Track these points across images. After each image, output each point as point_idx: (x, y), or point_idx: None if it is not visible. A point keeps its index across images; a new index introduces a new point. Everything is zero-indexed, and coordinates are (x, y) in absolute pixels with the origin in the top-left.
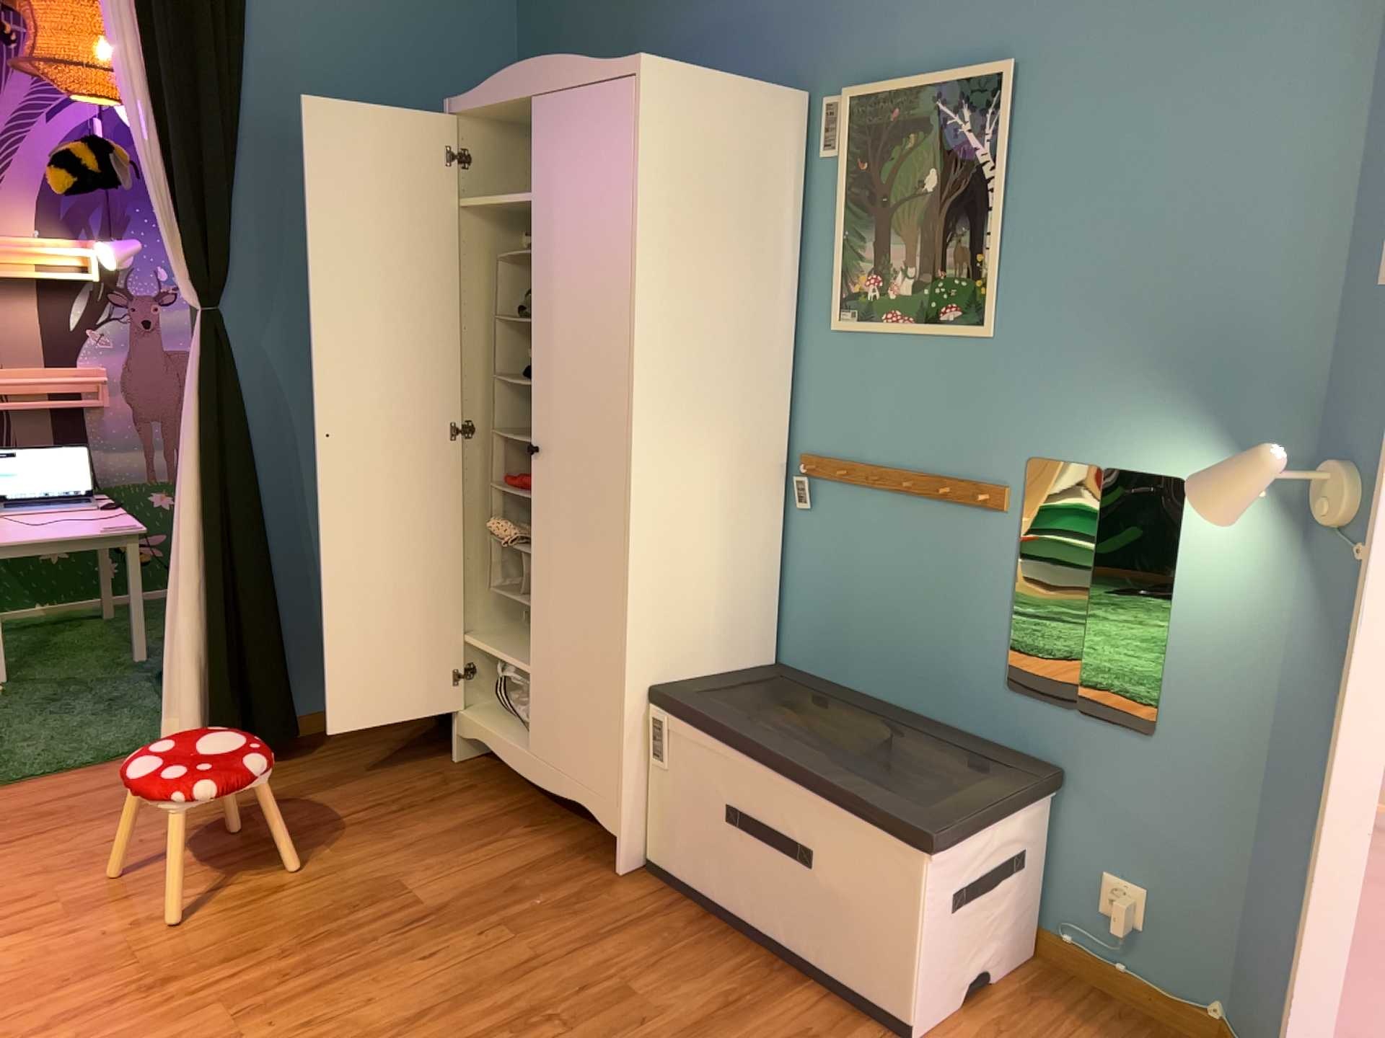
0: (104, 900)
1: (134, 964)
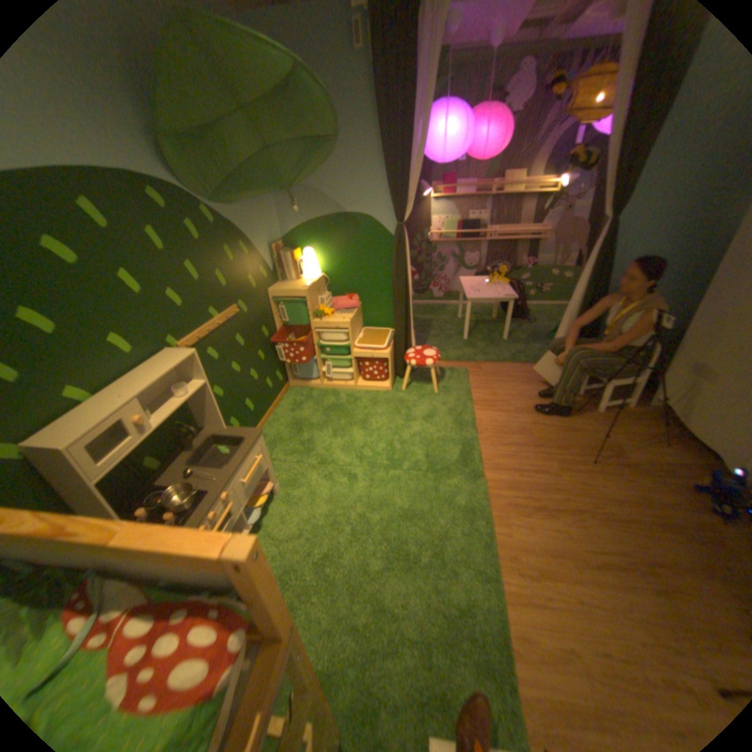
0: (524, 412)
1: (532, 437)
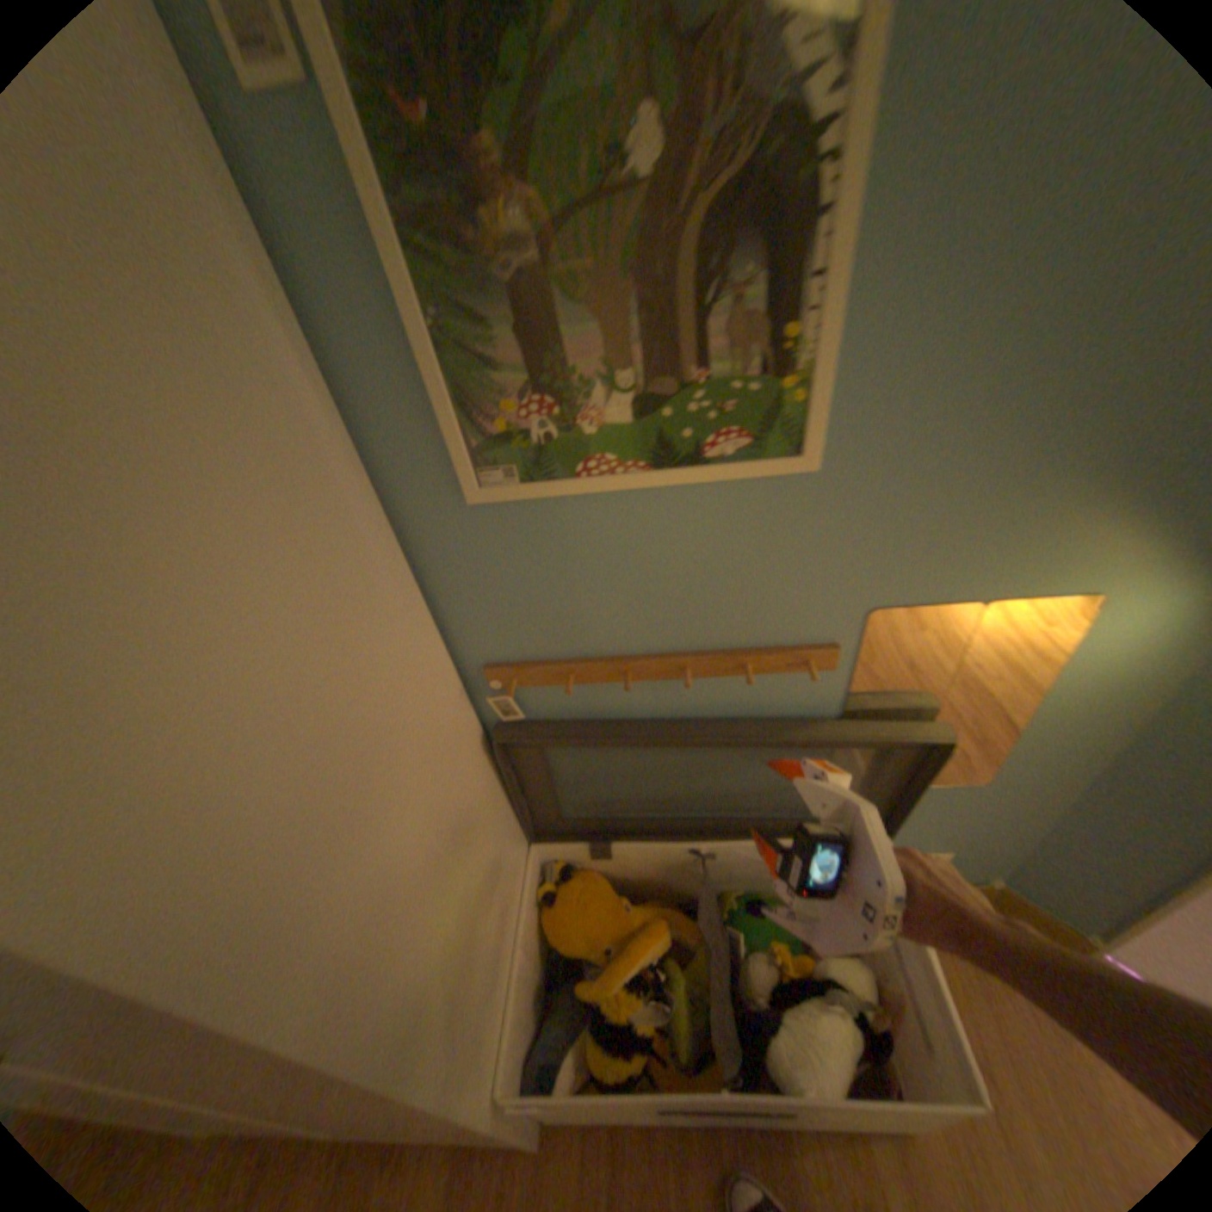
0: None
1: None
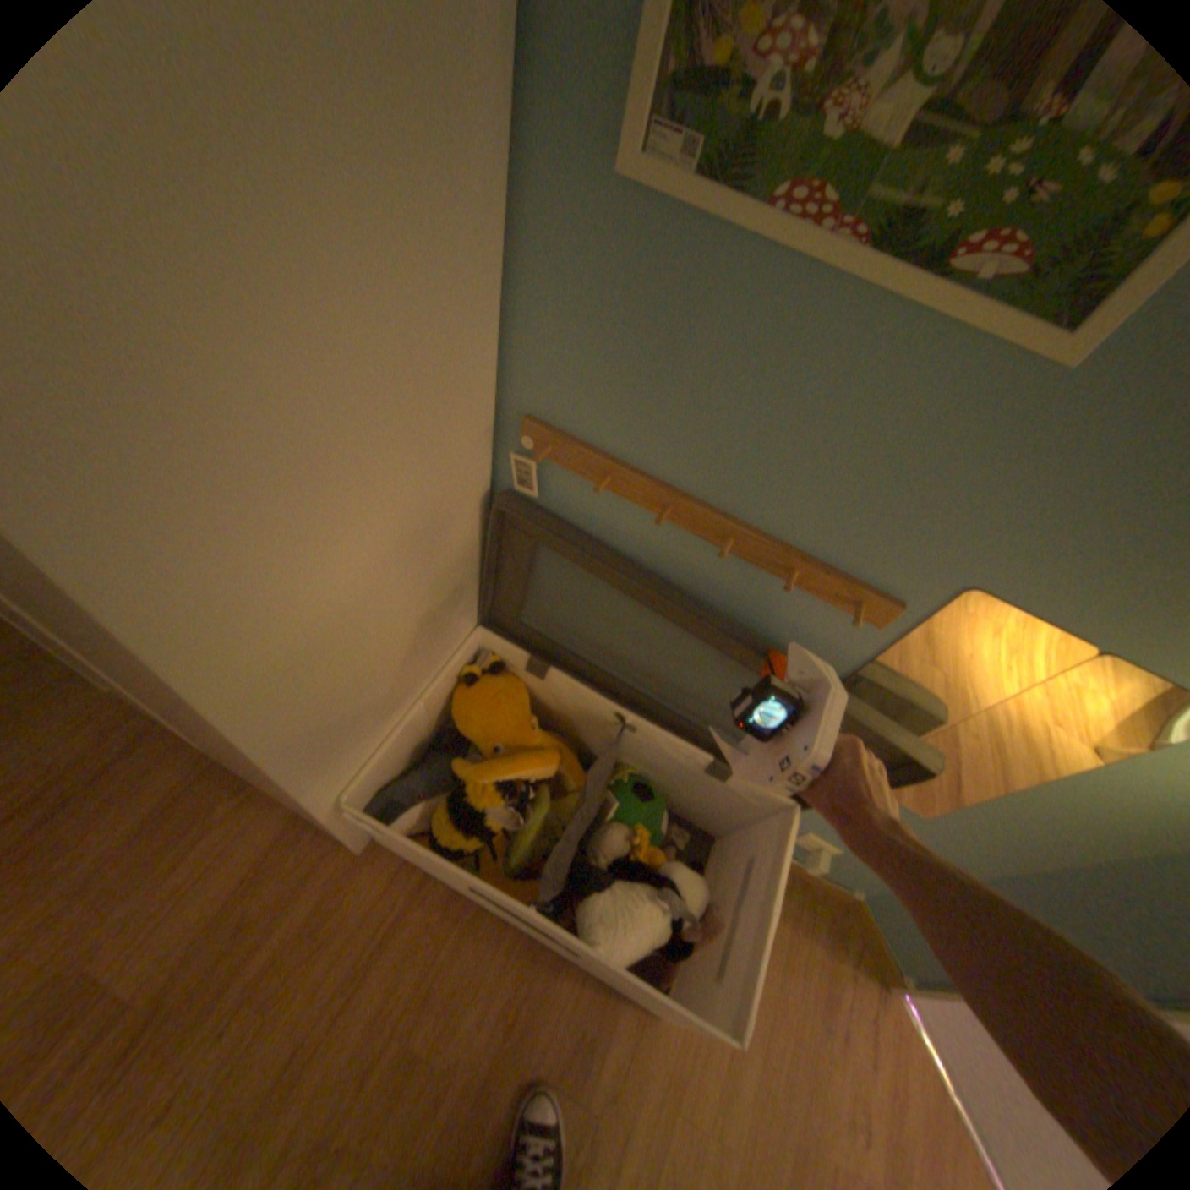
0: None
1: None
